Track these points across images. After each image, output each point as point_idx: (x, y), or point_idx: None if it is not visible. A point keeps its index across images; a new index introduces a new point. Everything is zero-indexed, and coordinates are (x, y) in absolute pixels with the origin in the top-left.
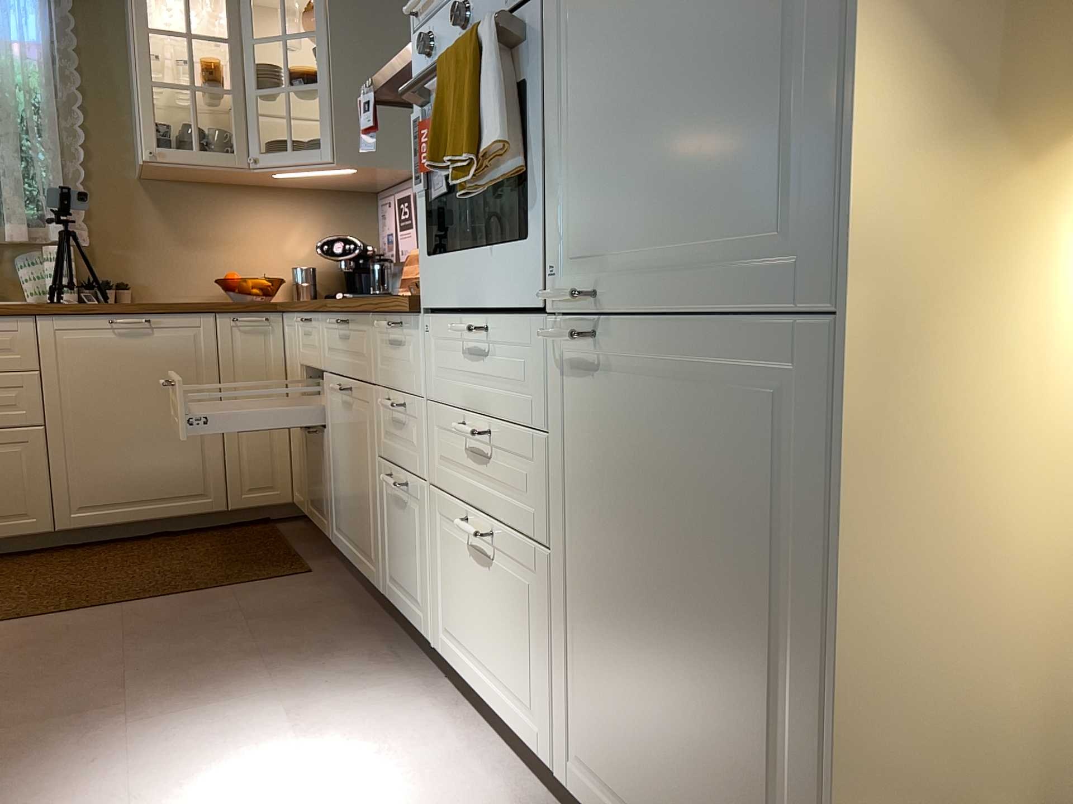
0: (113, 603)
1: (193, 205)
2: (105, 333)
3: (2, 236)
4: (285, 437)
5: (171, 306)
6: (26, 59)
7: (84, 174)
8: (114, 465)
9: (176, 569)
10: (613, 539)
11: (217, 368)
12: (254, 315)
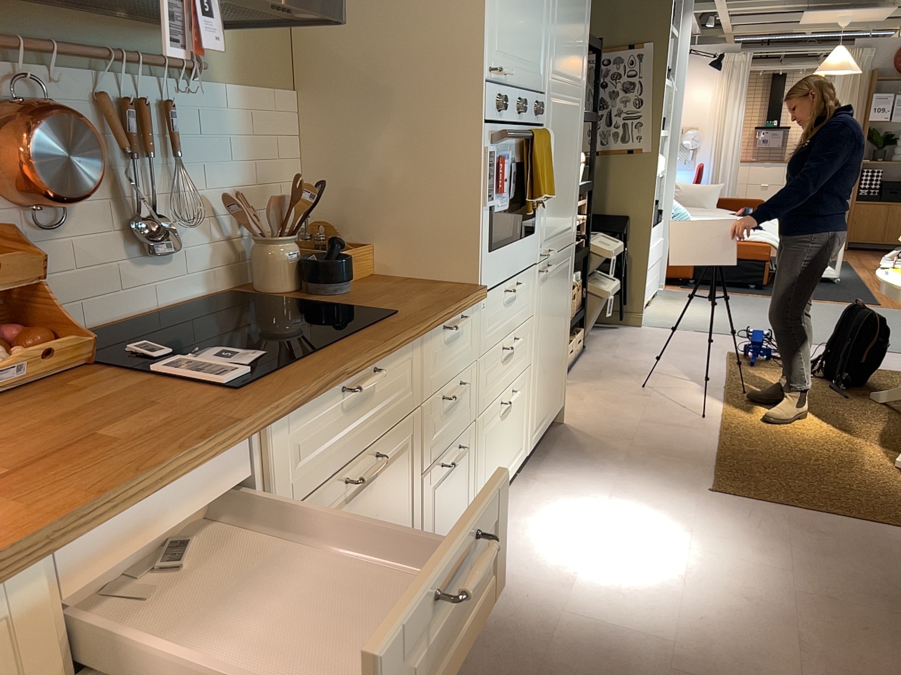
0: None
1: None
2: None
3: None
4: None
5: None
6: None
7: None
8: None
9: None
10: (546, 333)
11: None
12: None
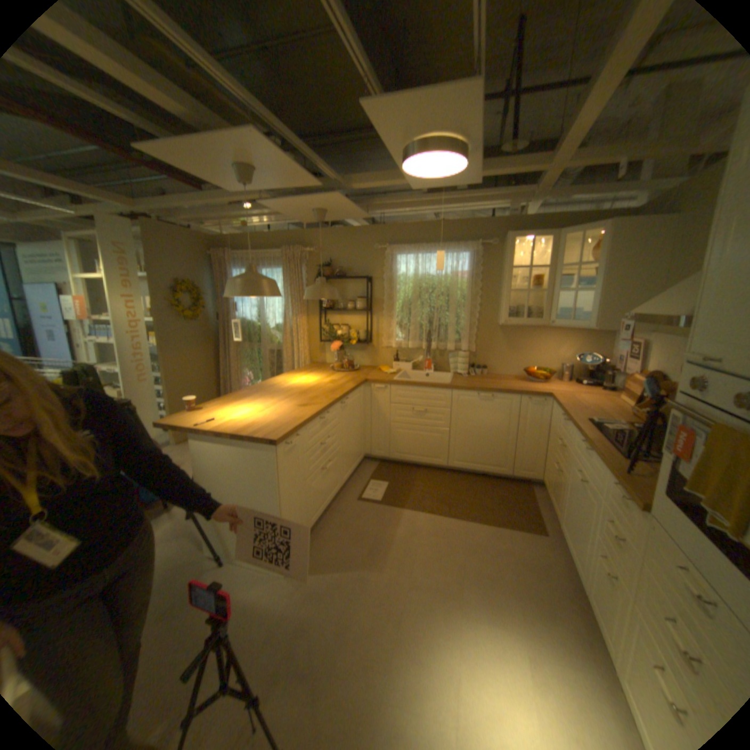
0: (463, 519)
1: (518, 334)
2: (475, 398)
3: (444, 346)
4: (544, 452)
5: (502, 391)
6: (462, 280)
7: (476, 323)
8: (471, 448)
9: (488, 505)
10: None
11: (518, 418)
12: (539, 397)
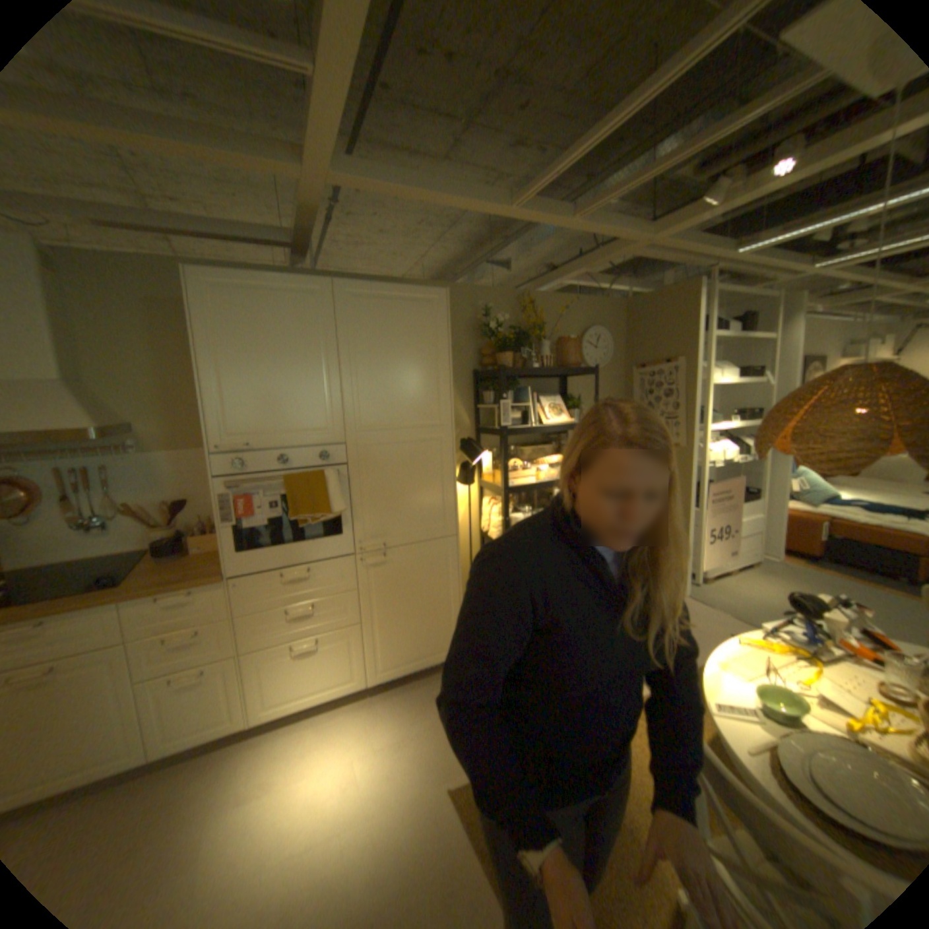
0: None
1: None
2: None
3: None
4: None
5: None
6: None
7: None
8: None
9: None
10: (390, 603)
11: None
12: None
